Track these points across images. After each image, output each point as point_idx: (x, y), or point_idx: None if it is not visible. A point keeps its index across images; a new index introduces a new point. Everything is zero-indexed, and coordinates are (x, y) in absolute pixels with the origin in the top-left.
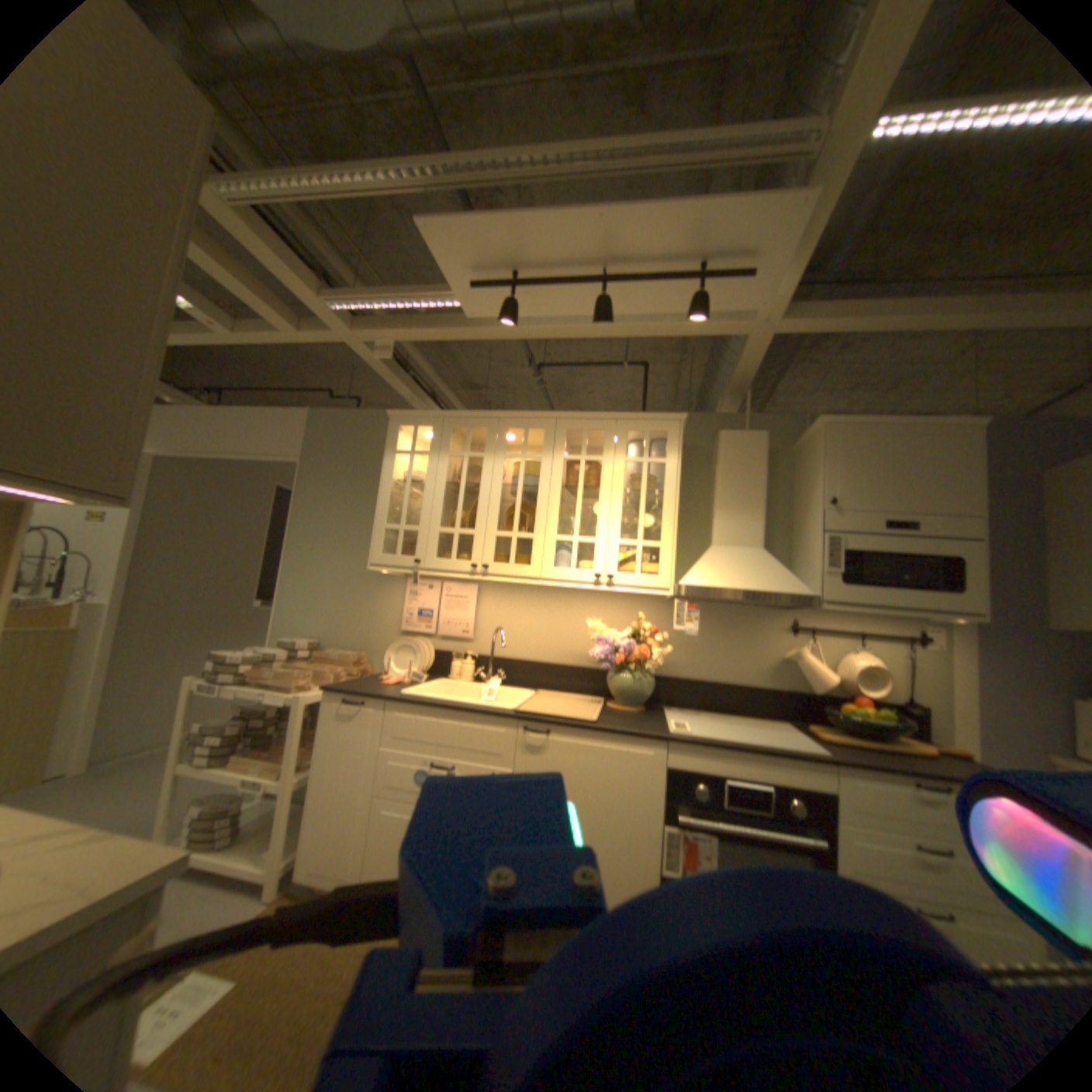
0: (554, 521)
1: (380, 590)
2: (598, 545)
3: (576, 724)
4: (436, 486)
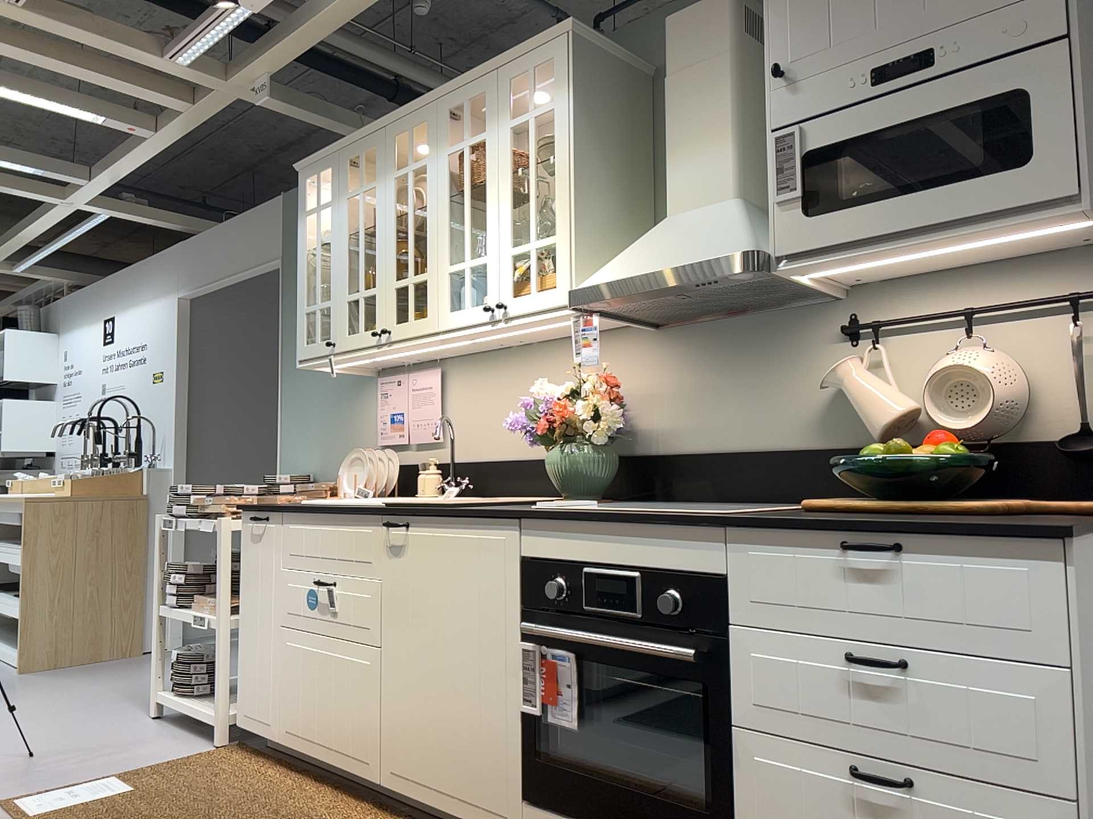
0: (444, 247)
1: (358, 399)
2: (490, 263)
3: (428, 511)
4: (340, 242)
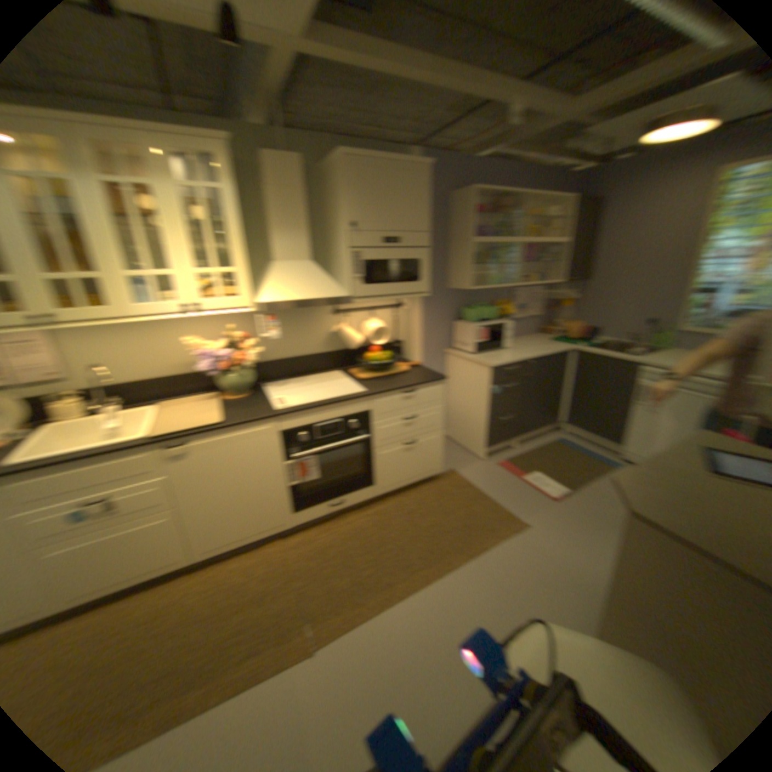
0: (109, 257)
1: None
2: (169, 278)
3: (203, 432)
4: None
